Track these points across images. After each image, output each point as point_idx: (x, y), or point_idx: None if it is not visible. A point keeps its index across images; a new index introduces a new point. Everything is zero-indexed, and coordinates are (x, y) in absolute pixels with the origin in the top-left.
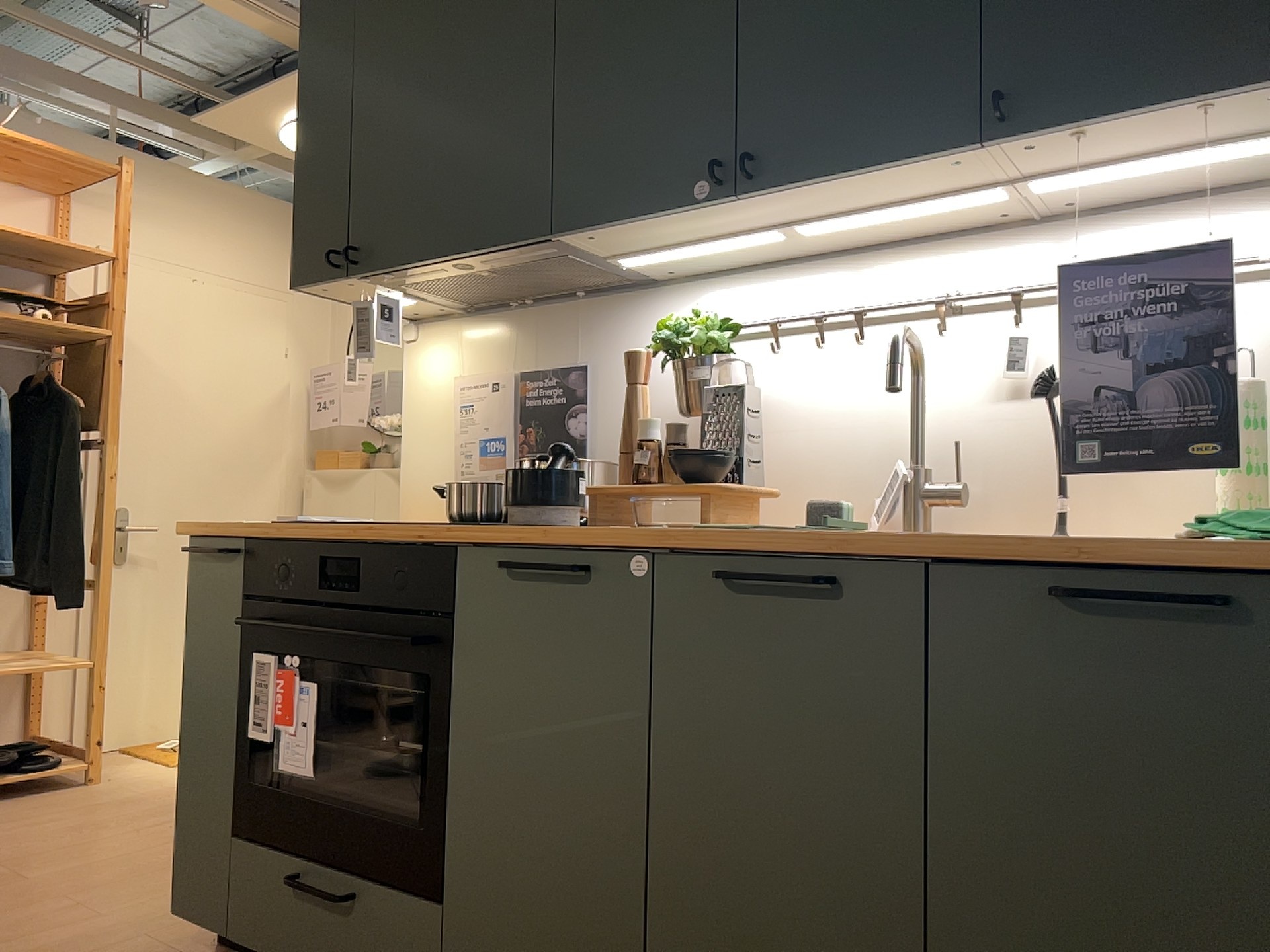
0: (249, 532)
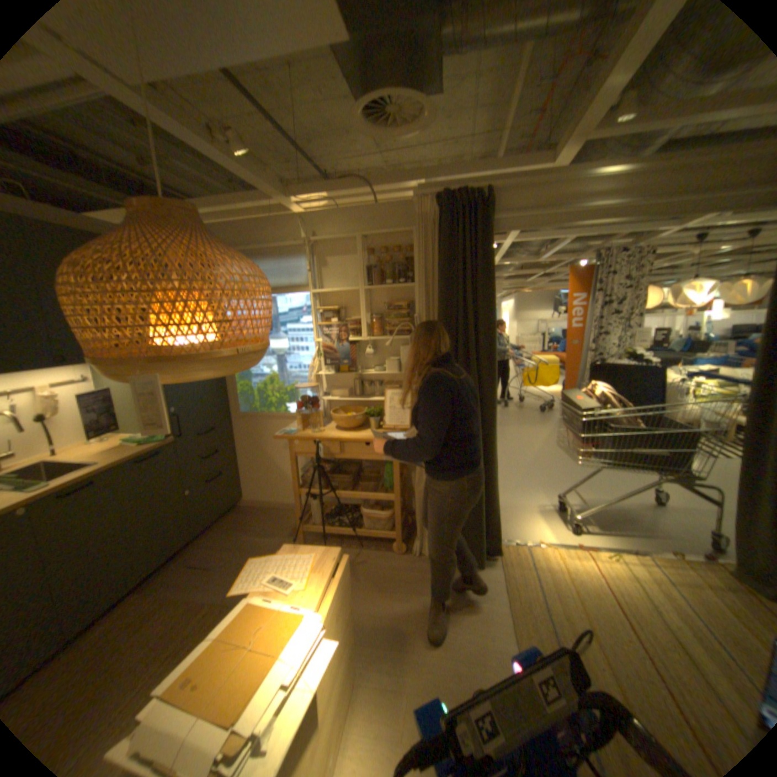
0: None
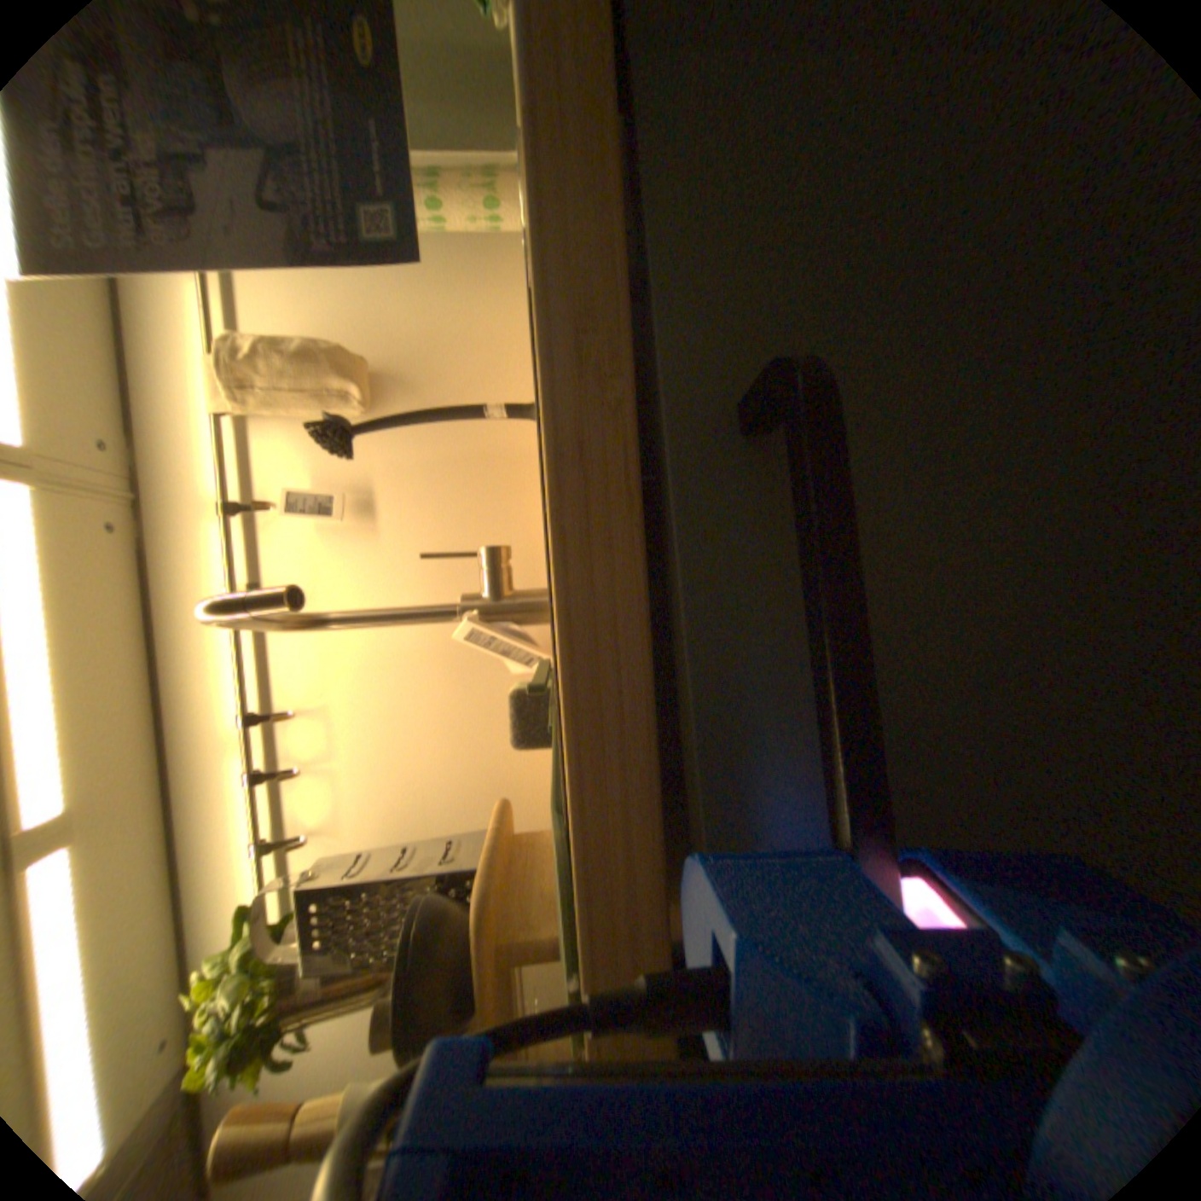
0: None
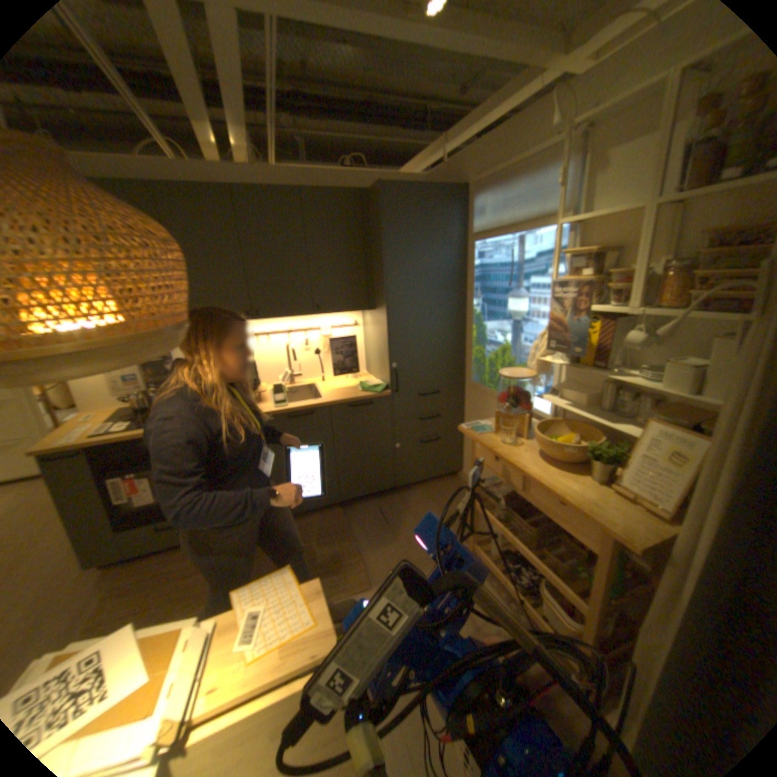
0: (81, 447)
